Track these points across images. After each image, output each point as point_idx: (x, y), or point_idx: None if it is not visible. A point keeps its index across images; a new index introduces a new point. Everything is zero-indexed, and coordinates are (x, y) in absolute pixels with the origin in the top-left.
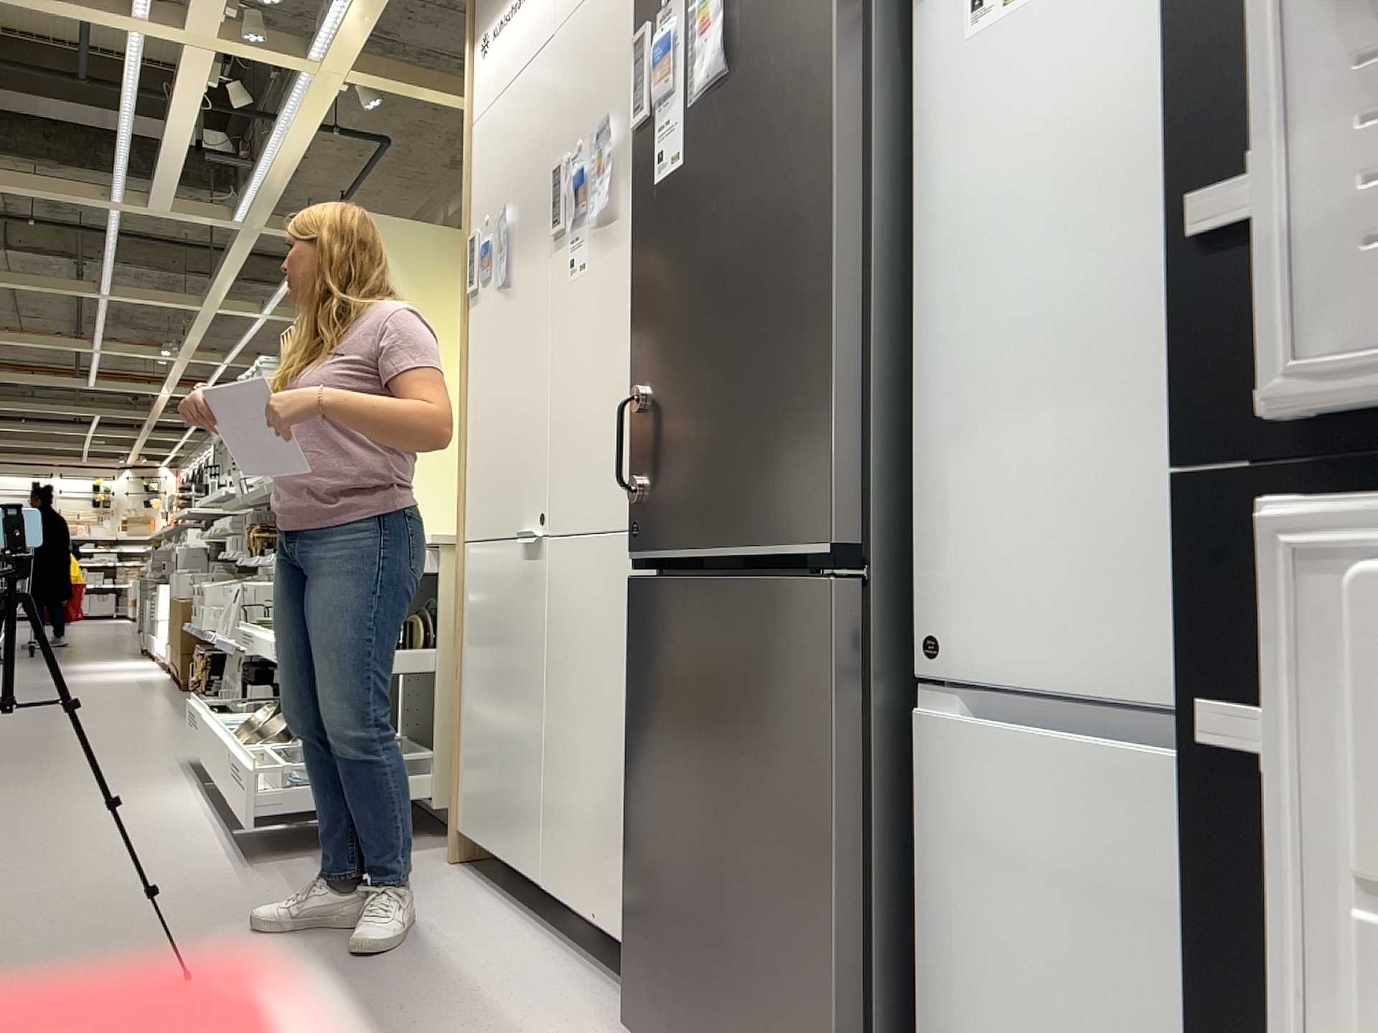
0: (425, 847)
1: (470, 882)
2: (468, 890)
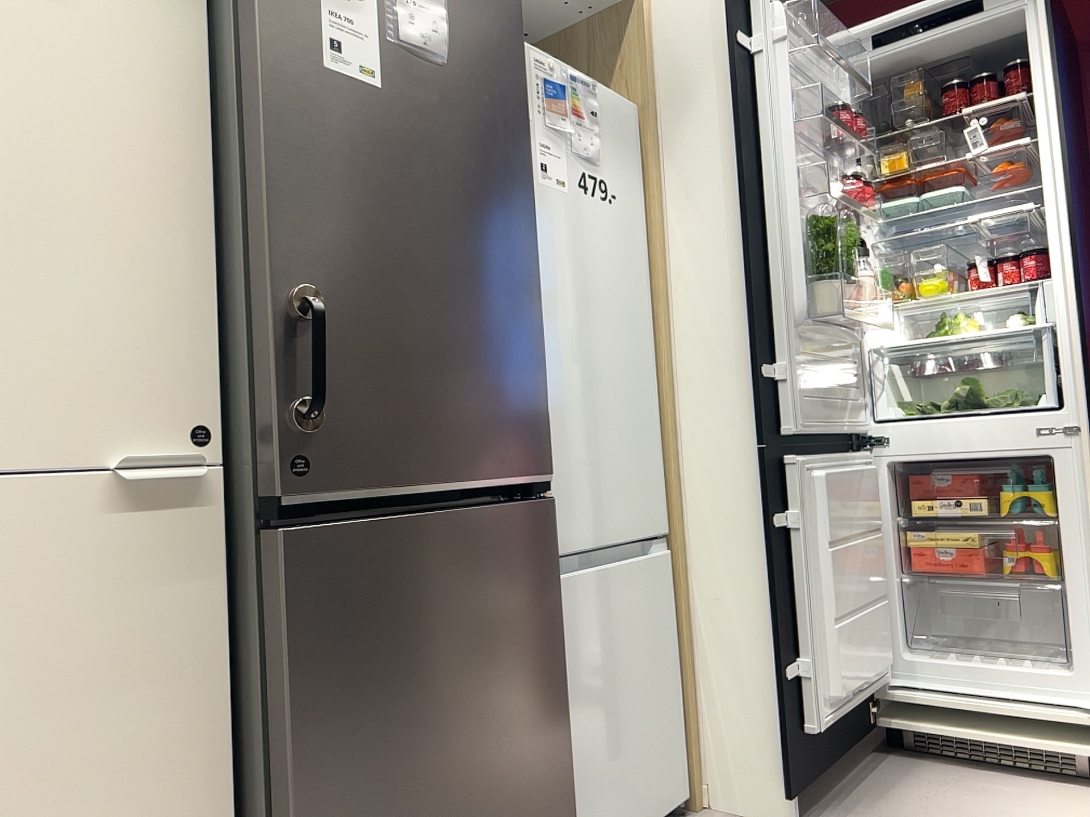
0: None
1: None
2: None
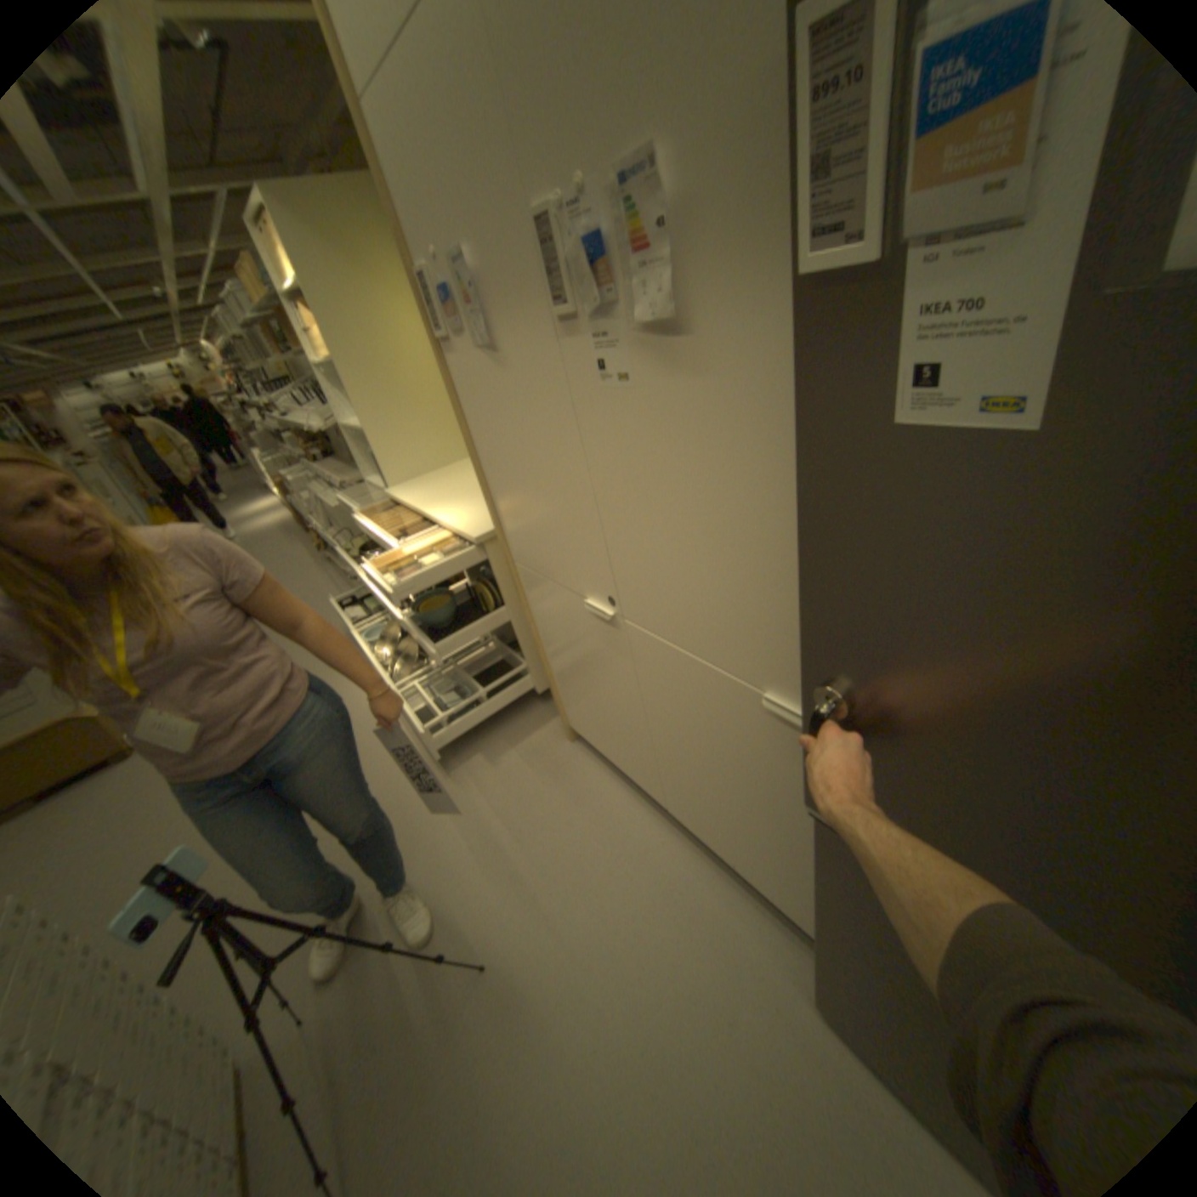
0: (544, 720)
1: (594, 765)
2: (598, 778)
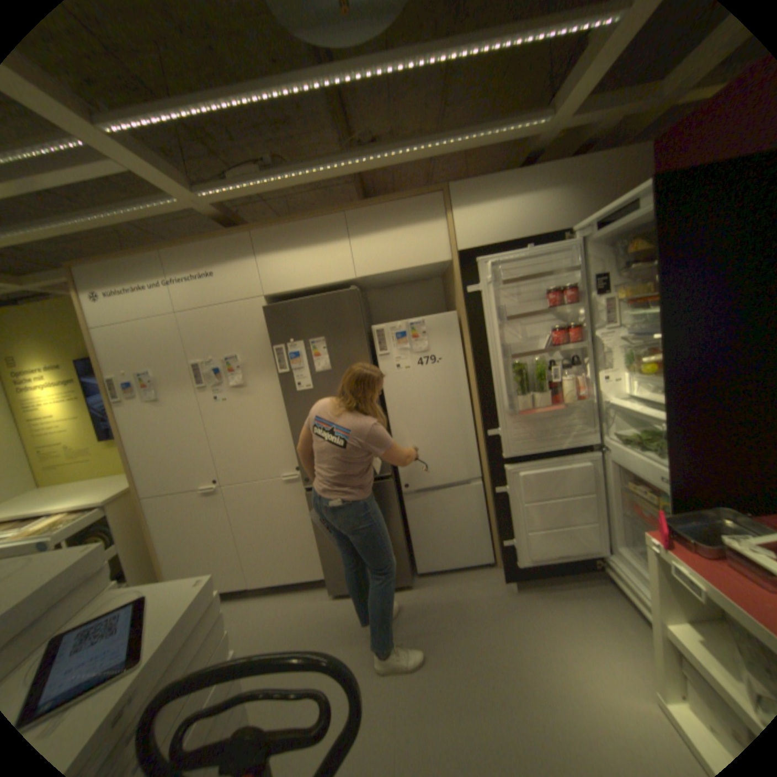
0: None
1: None
2: None
